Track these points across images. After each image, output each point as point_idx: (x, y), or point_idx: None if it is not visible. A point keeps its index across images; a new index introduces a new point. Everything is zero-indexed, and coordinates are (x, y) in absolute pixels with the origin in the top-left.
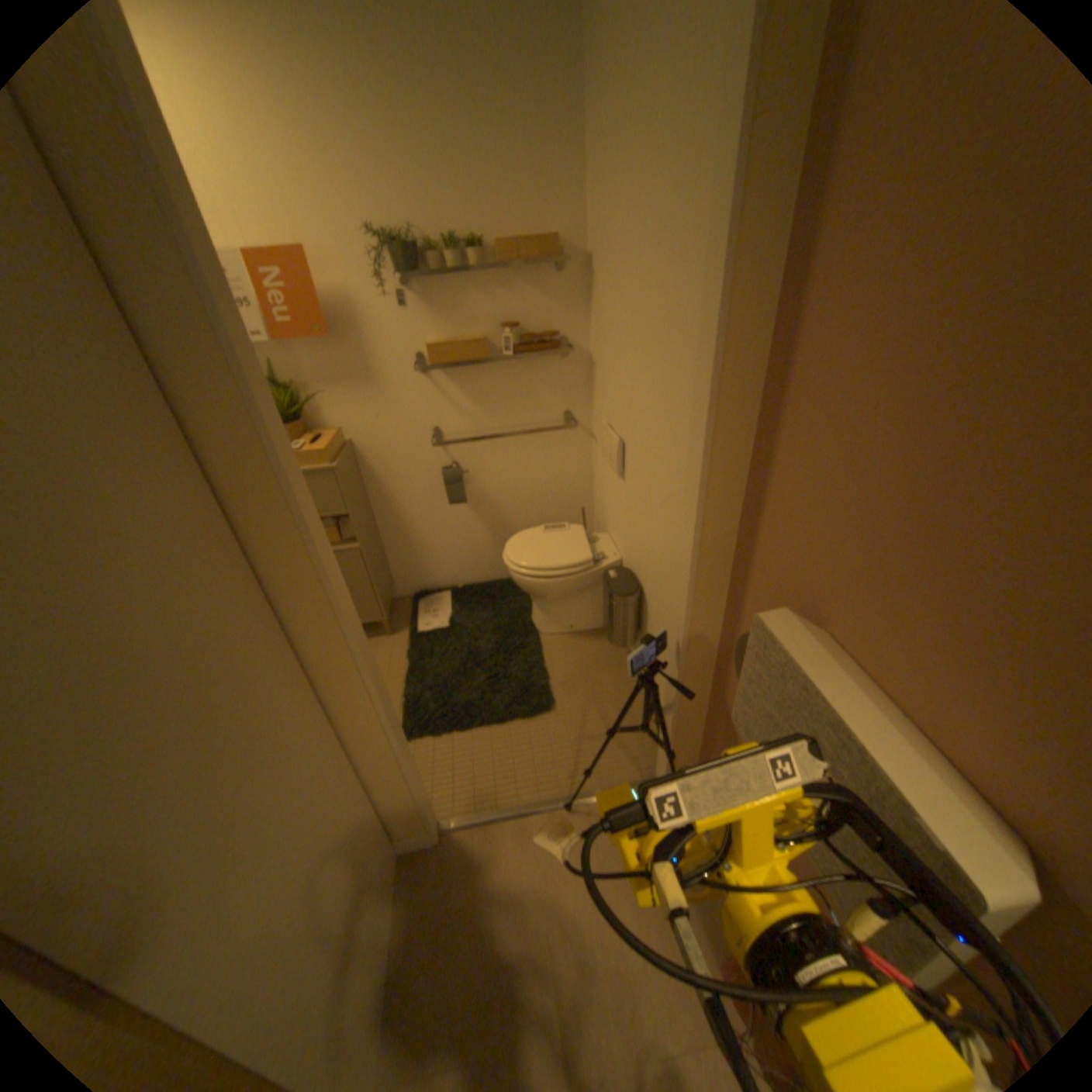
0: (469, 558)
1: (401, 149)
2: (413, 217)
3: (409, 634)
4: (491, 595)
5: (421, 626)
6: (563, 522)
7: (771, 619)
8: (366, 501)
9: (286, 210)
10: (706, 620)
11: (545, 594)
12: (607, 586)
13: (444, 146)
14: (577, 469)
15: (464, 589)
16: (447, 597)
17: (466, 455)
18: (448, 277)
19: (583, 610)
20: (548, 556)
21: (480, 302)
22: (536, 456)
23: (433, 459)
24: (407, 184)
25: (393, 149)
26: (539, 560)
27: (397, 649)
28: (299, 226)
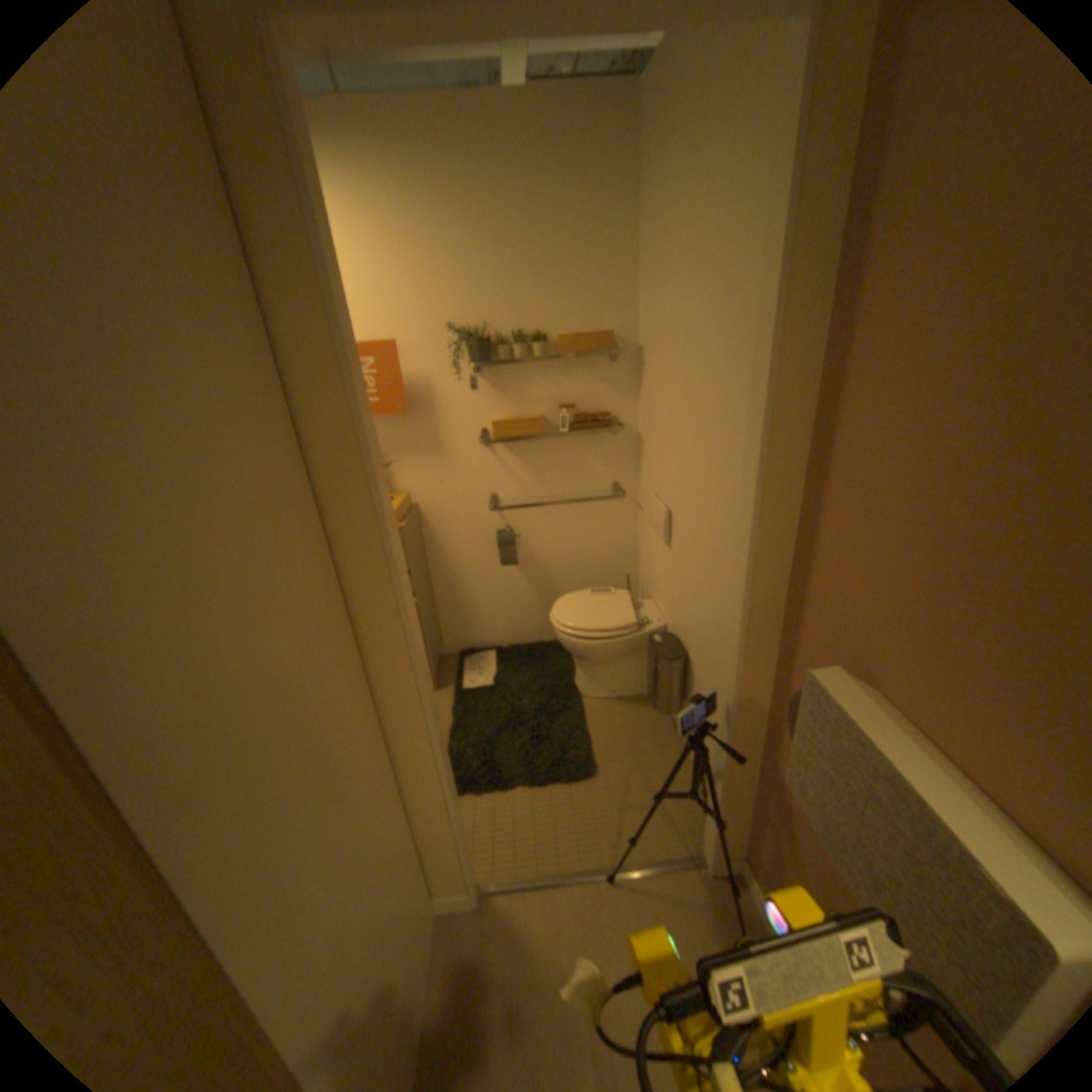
0: (515, 618)
1: (483, 265)
2: (488, 317)
3: (453, 690)
4: (535, 656)
5: (466, 683)
6: (608, 587)
7: (825, 677)
8: (424, 559)
9: (384, 313)
10: (756, 683)
11: (590, 656)
12: (651, 652)
13: (519, 262)
14: (622, 536)
15: (508, 649)
16: (491, 655)
17: (519, 520)
18: (514, 365)
19: (626, 675)
20: (594, 619)
21: (541, 386)
22: (584, 523)
23: (488, 523)
24: (486, 292)
25: (476, 265)
26: (585, 622)
27: (441, 704)
28: (393, 325)
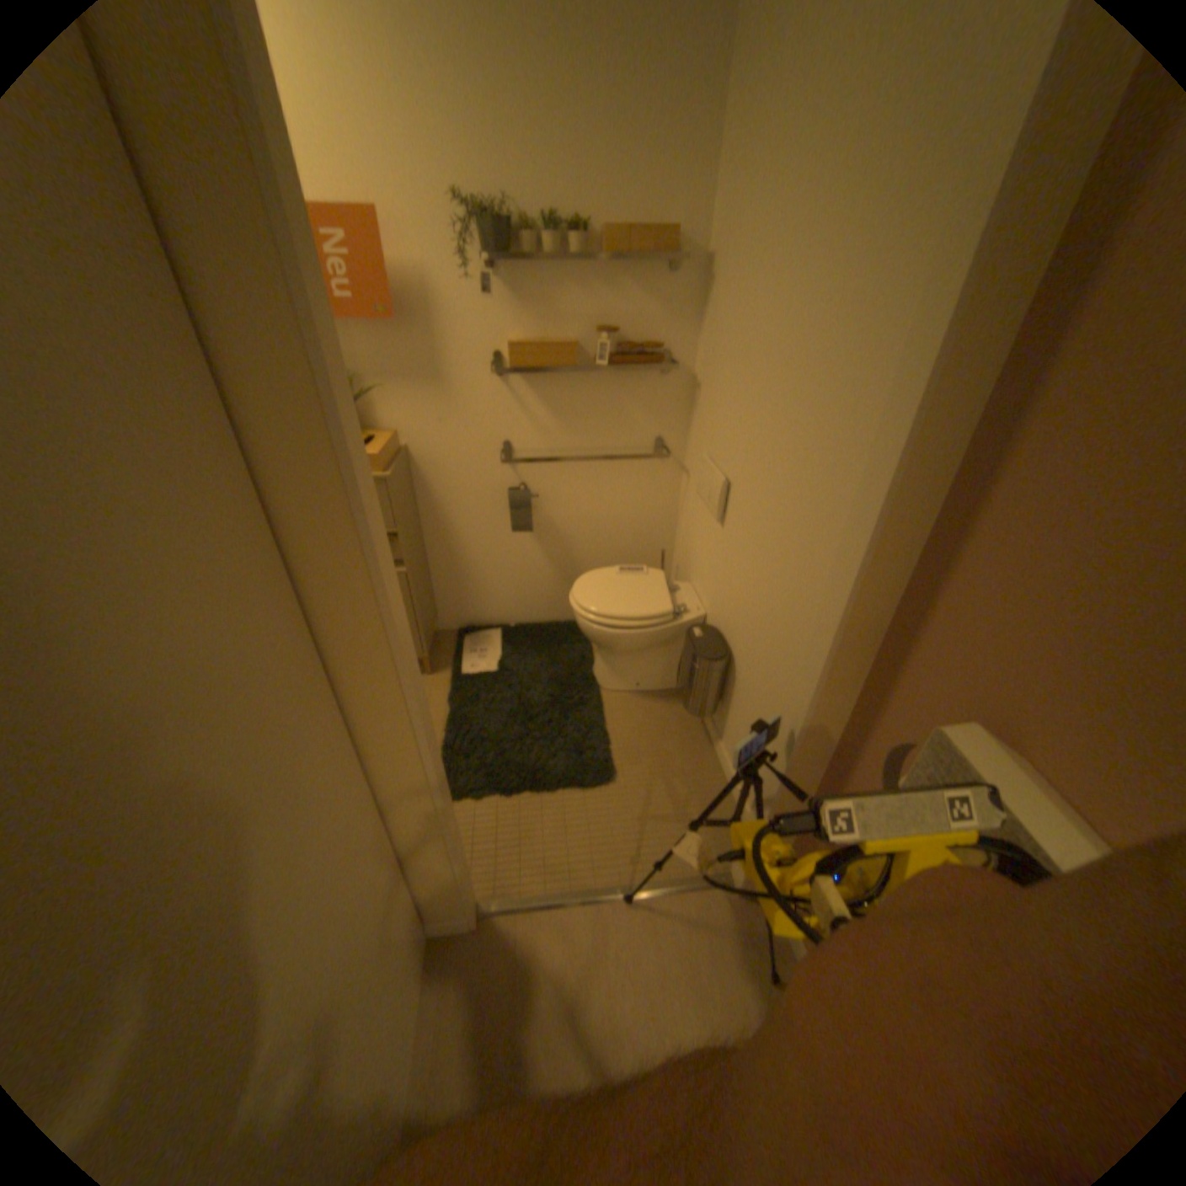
0: (528, 595)
1: (508, 102)
2: (512, 188)
3: (453, 676)
4: (550, 640)
5: (468, 668)
6: (640, 564)
7: (958, 734)
8: (419, 519)
9: (362, 163)
10: (830, 707)
11: (618, 647)
12: (687, 644)
13: (560, 104)
14: (663, 506)
15: (519, 630)
16: (499, 636)
17: (540, 477)
18: (544, 265)
19: (656, 668)
20: (626, 604)
21: (578, 299)
22: (619, 486)
23: (501, 478)
24: (510, 147)
25: (498, 101)
26: (615, 608)
27: (439, 692)
28: (376, 185)
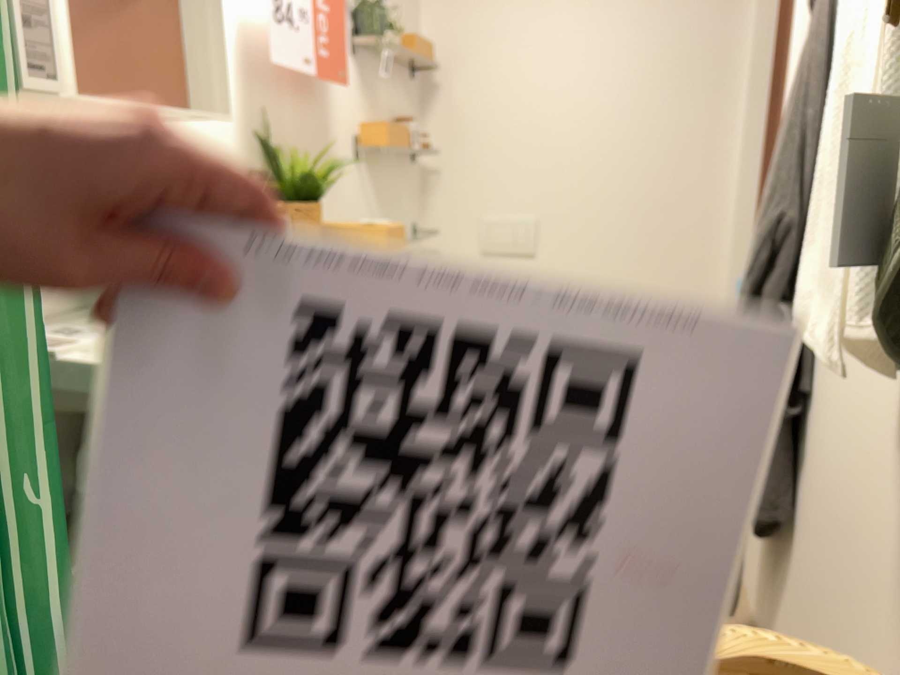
0: None
1: None
2: None
3: None
4: None
5: None
6: None
7: None
8: None
9: None
10: None
11: None
12: None
13: None
14: None
15: None
16: None
17: None
18: (372, 60)
19: None
20: None
21: (384, 93)
22: None
23: None
24: None
25: None
26: None
27: None
28: None
